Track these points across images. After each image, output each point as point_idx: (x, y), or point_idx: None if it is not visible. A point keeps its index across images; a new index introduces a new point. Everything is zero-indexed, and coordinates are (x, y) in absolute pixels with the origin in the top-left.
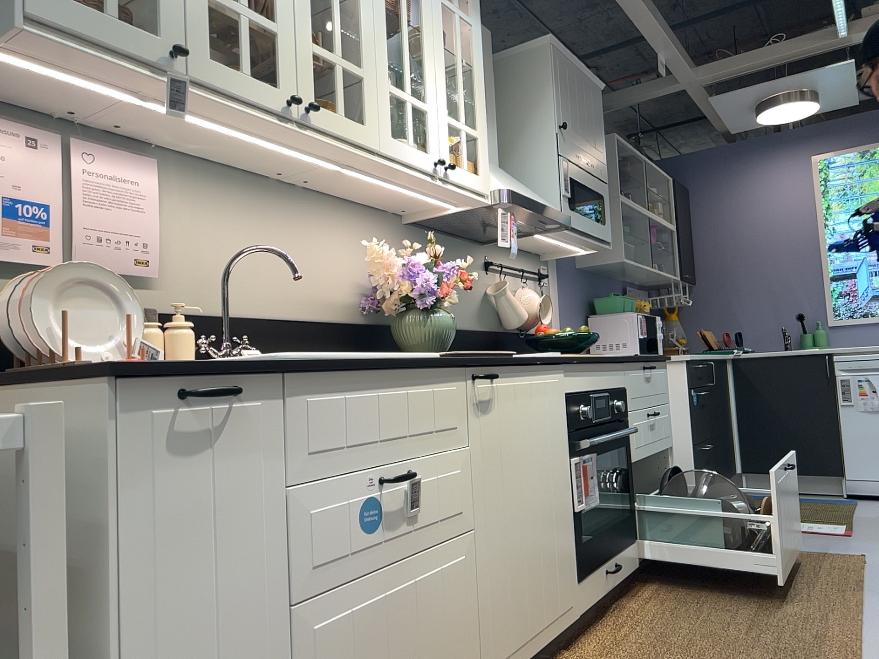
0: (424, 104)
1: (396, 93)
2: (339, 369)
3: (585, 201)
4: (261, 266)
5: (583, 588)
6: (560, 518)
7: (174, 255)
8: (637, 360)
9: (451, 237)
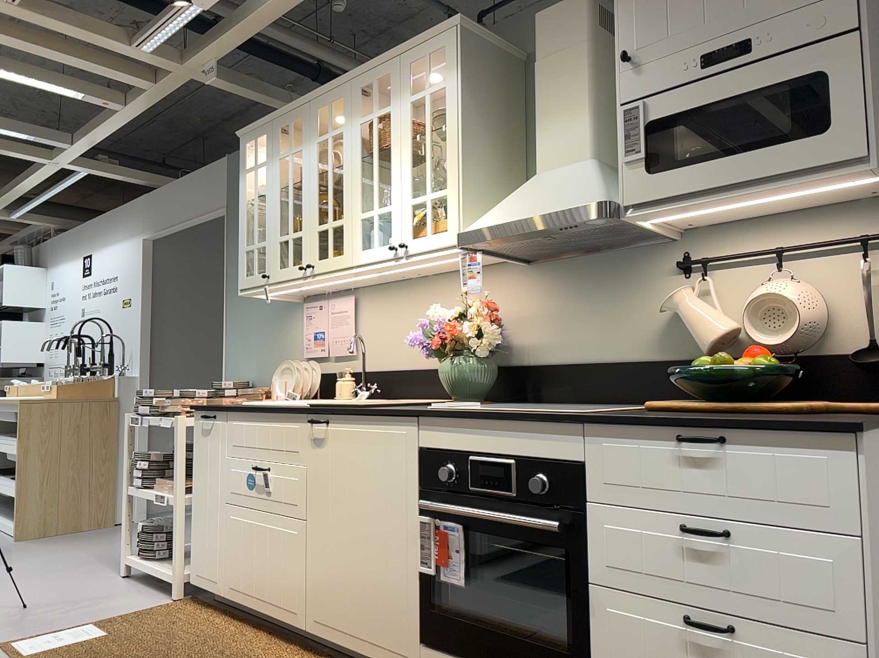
0: (387, 206)
1: (364, 216)
2: (240, 411)
3: (746, 119)
4: (404, 337)
5: (428, 656)
6: (395, 564)
7: (364, 340)
8: (619, 422)
9: (600, 254)
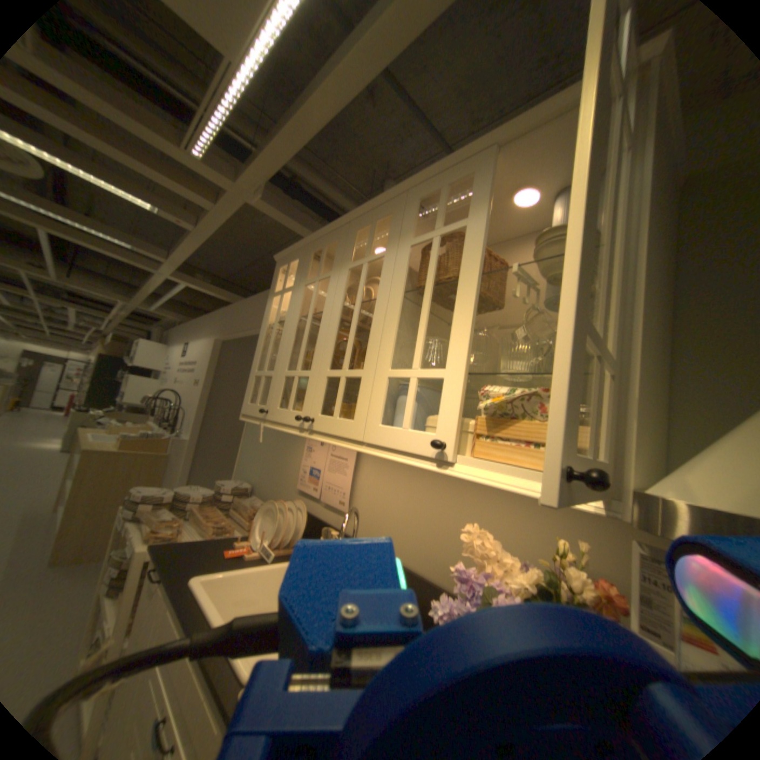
0: (441, 370)
1: (397, 375)
2: (174, 609)
3: None
4: (412, 523)
5: None
6: None
7: (362, 501)
8: None
9: None
